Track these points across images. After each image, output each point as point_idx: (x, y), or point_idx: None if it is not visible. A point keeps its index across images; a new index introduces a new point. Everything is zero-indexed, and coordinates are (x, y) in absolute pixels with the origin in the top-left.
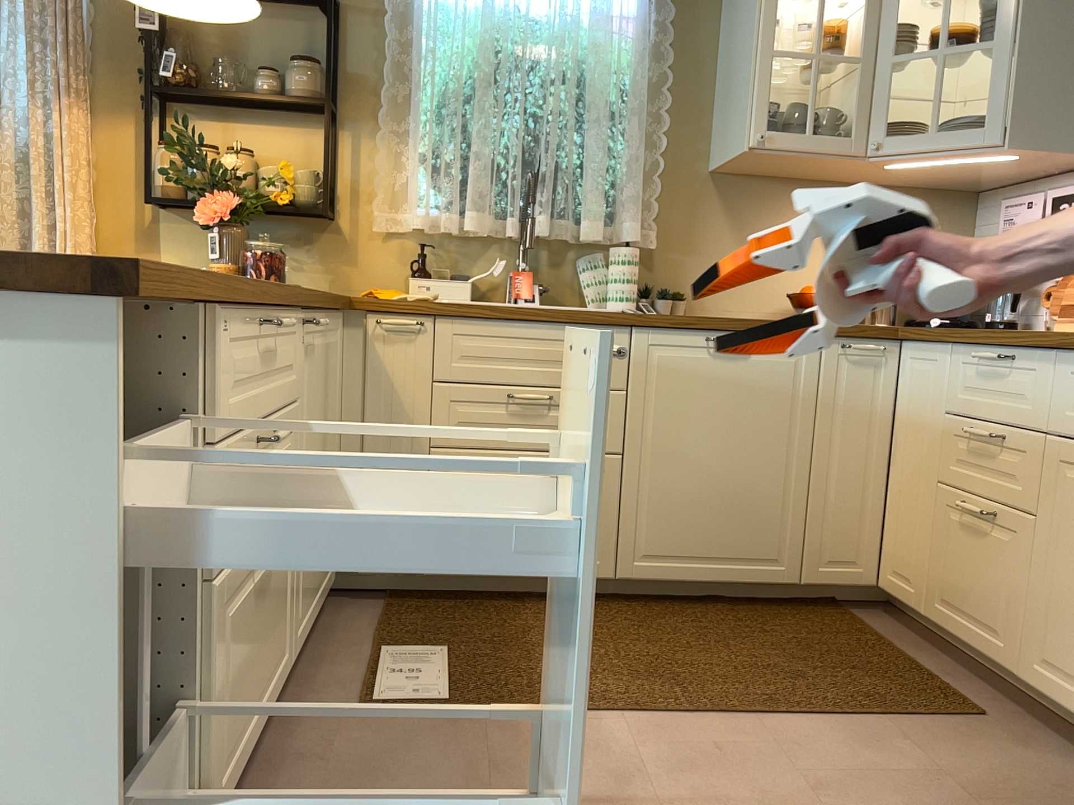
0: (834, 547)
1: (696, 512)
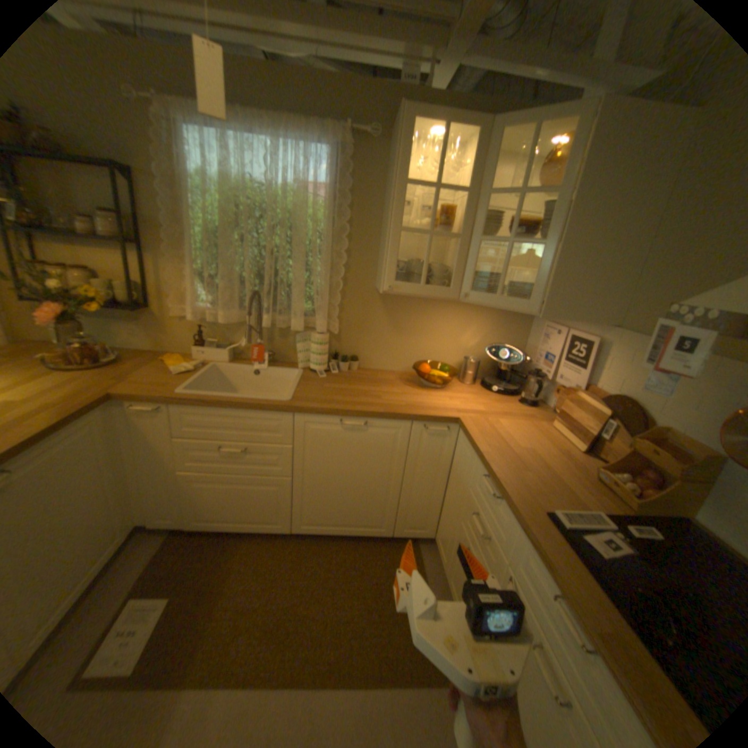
0: (411, 522)
1: (334, 505)
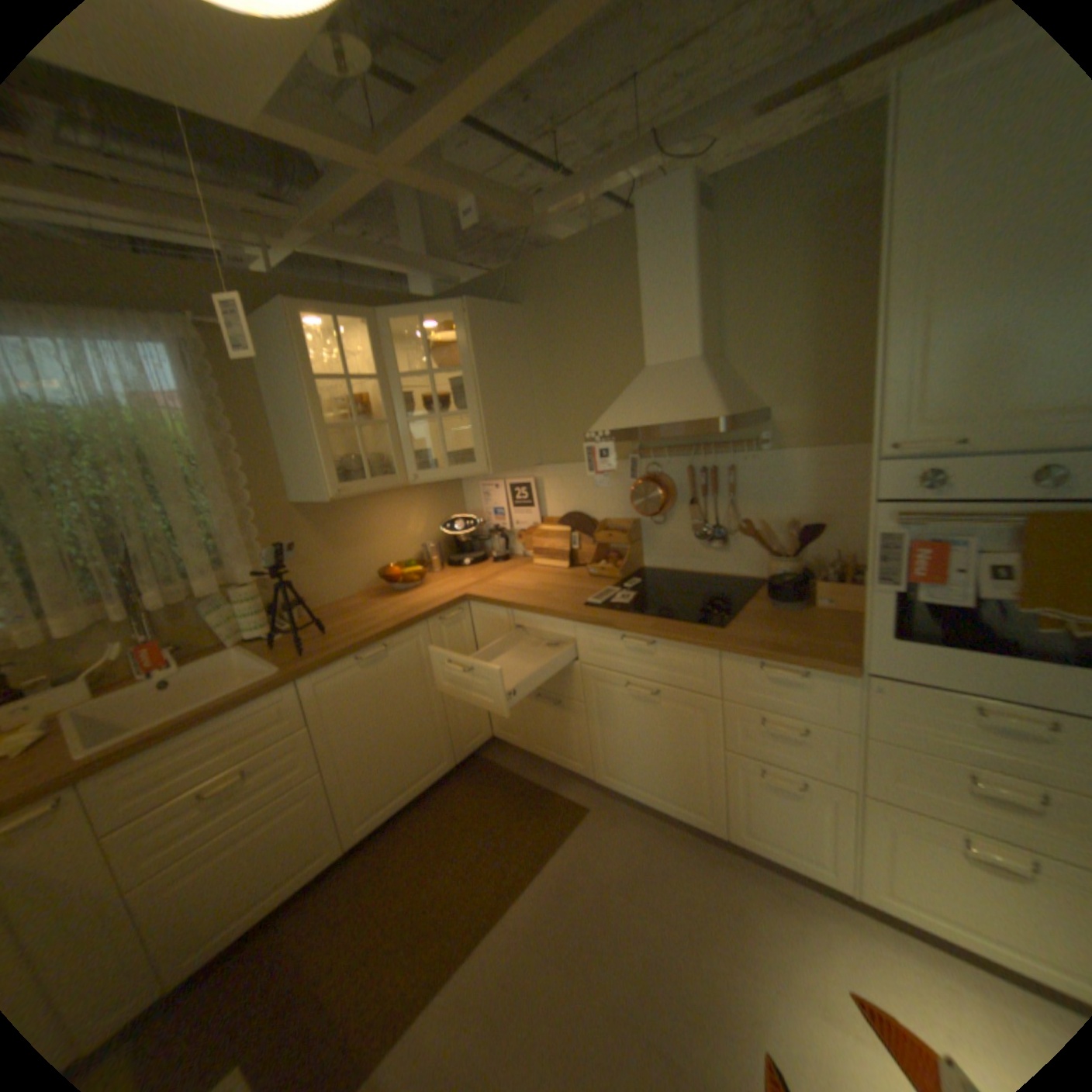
0: (465, 733)
1: (382, 772)
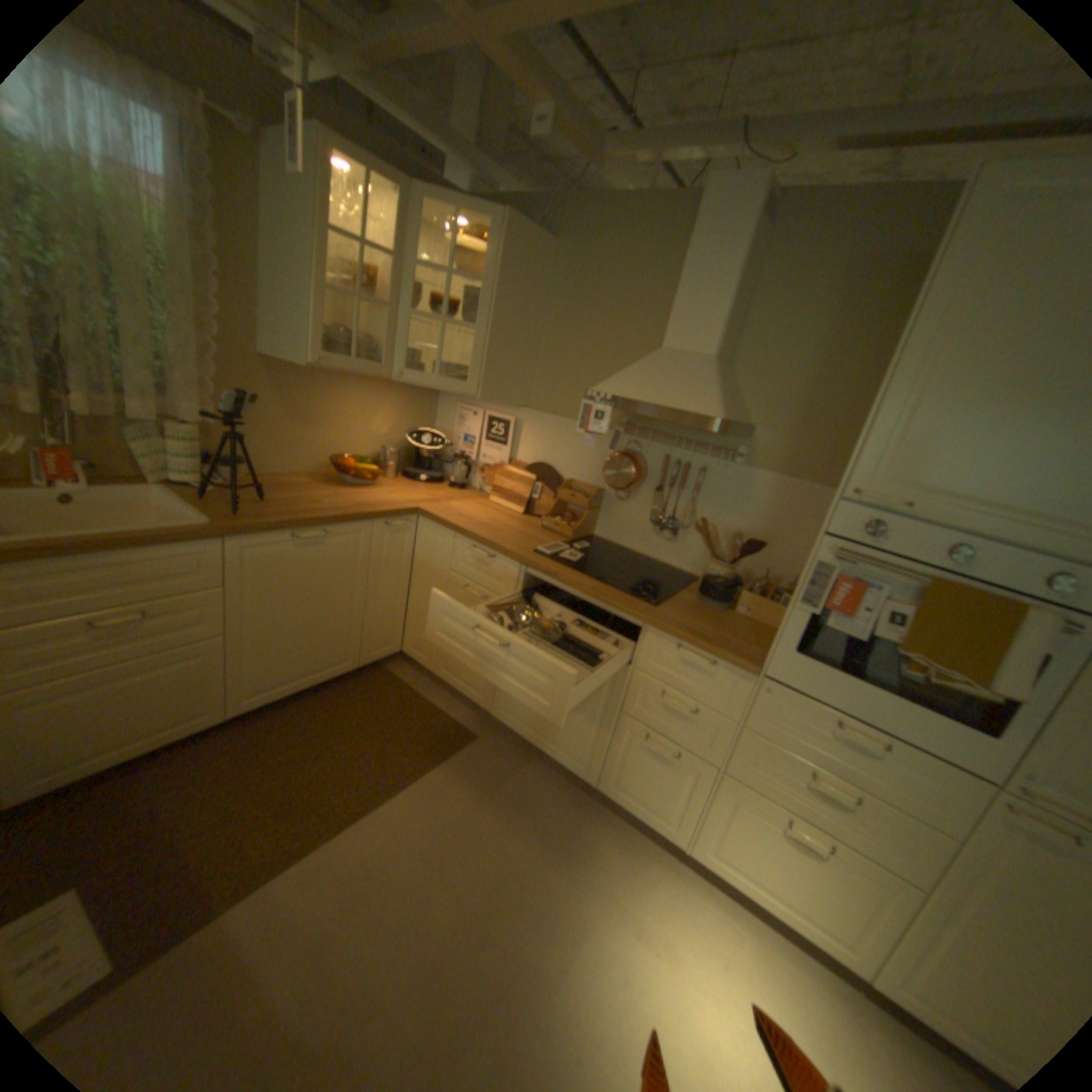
0: (377, 642)
1: (287, 655)
